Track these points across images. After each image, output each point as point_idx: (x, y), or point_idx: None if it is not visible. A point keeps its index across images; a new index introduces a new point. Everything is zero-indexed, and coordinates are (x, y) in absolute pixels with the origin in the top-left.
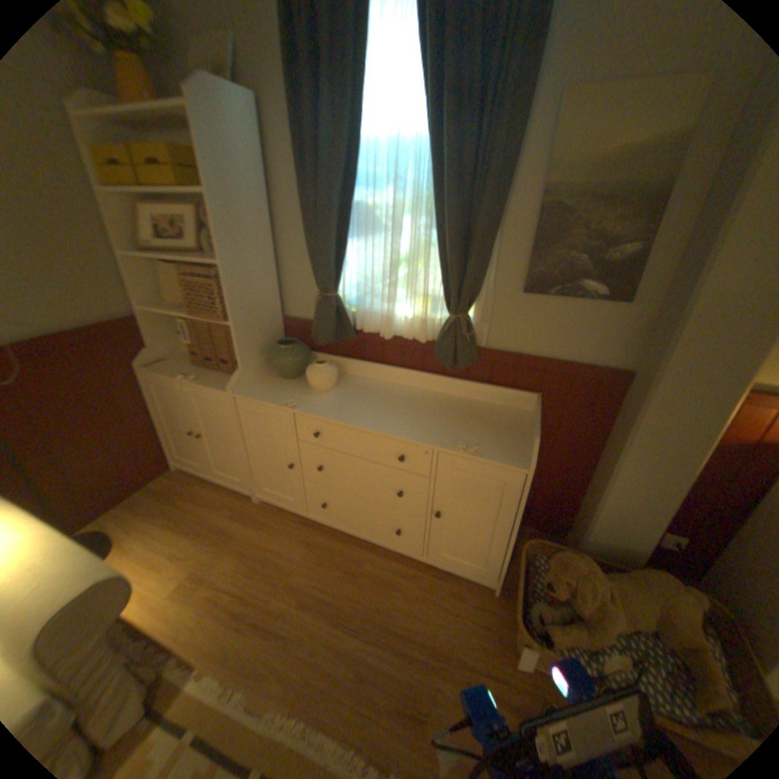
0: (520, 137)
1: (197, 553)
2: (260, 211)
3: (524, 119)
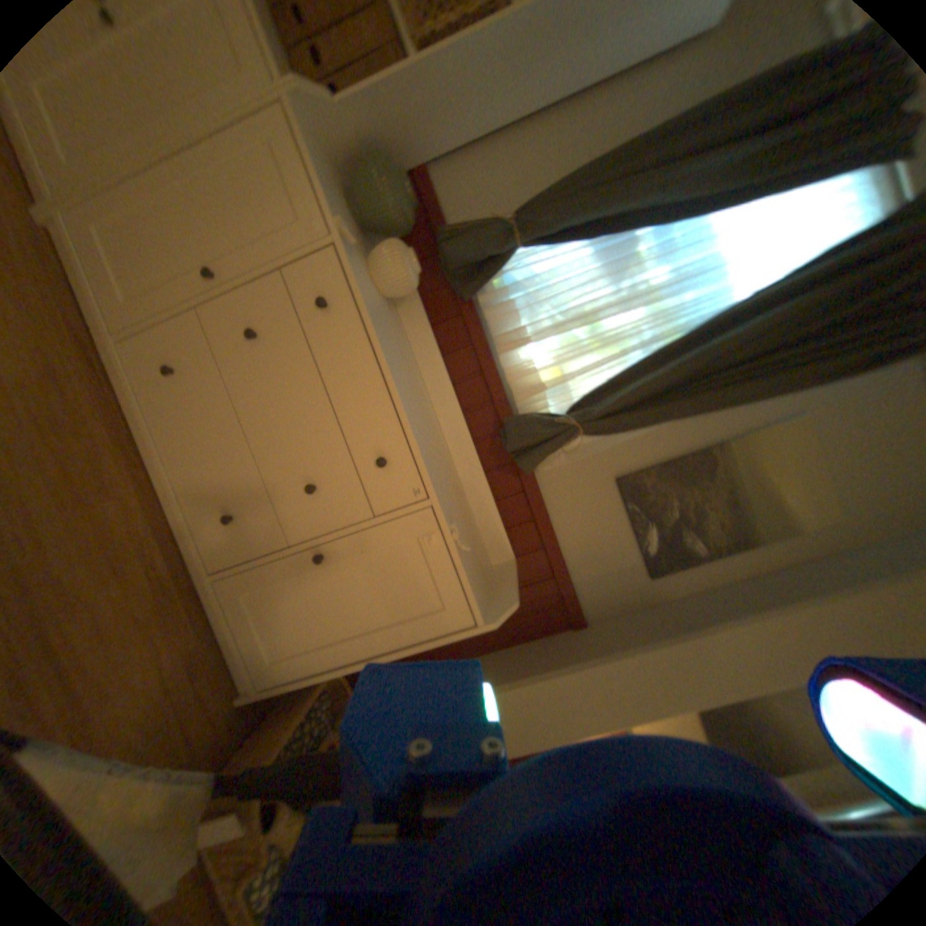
0: (767, 400)
1: None
2: (576, 85)
3: (784, 395)
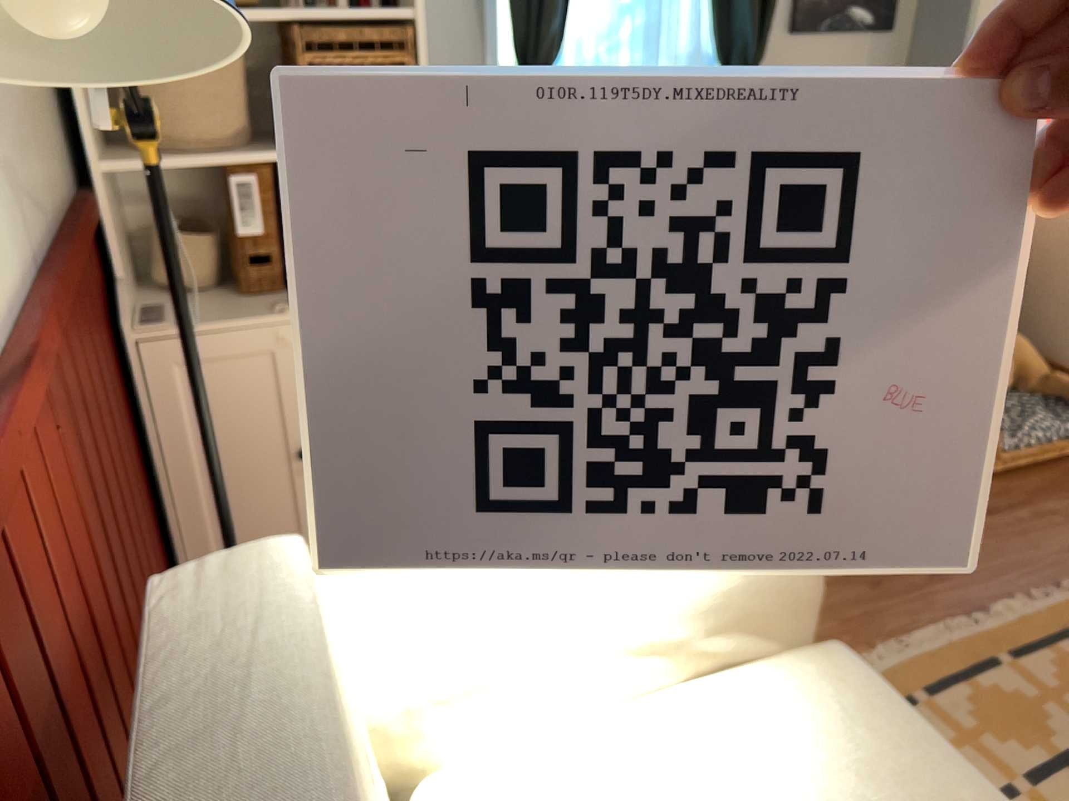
0: None
1: None
2: None
3: None
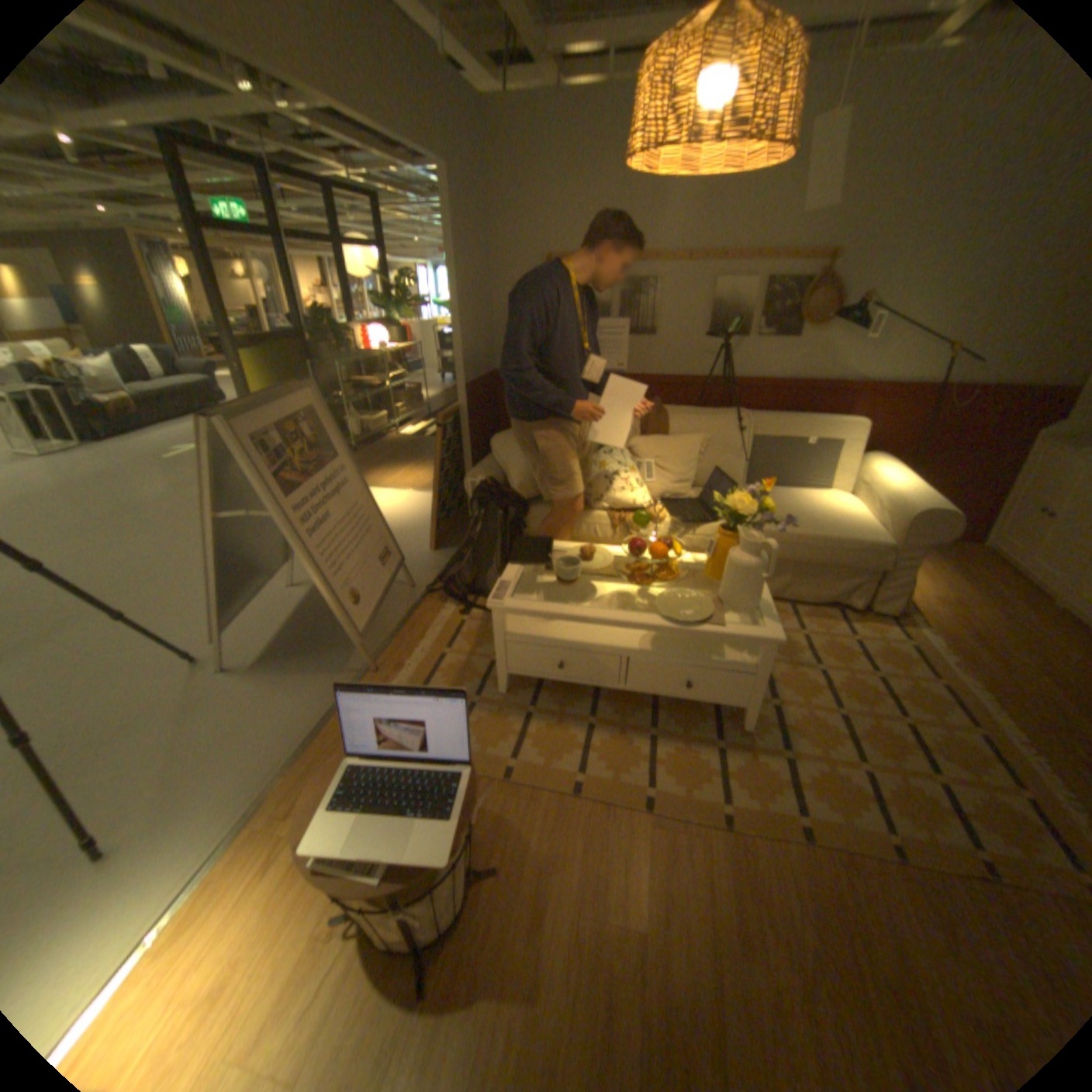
0: None
1: (973, 595)
2: None
3: None
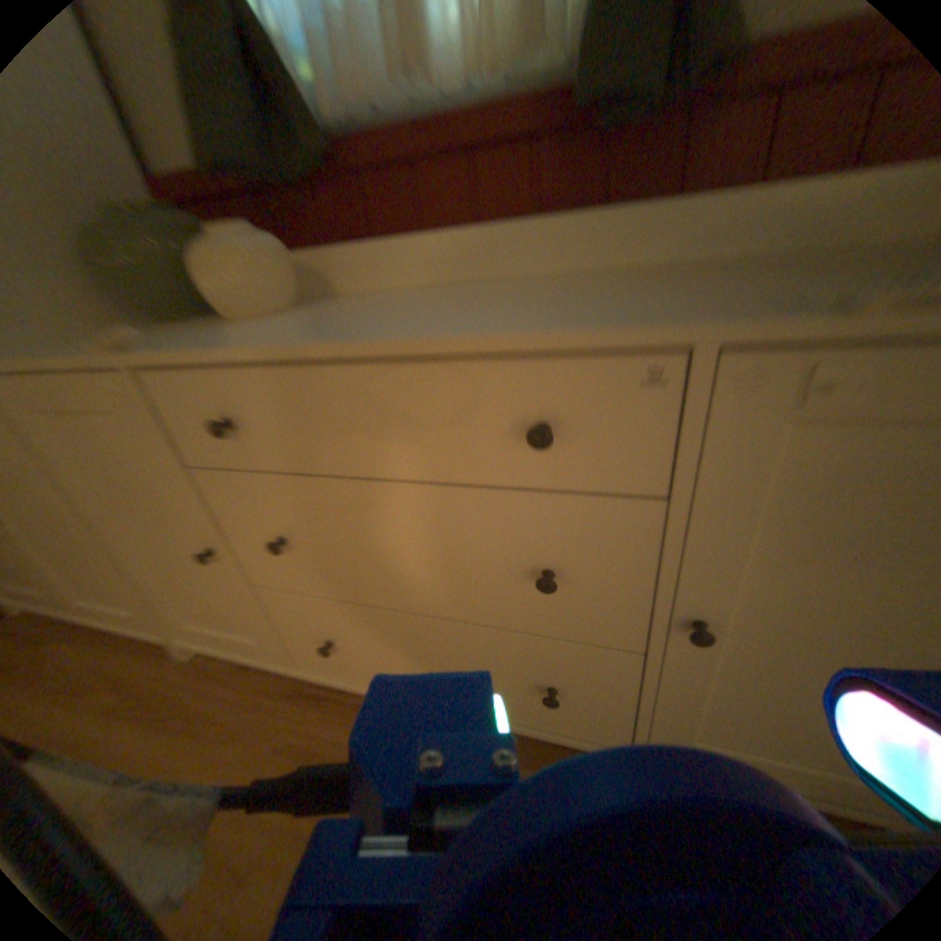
0: None
1: None
2: None
3: None
